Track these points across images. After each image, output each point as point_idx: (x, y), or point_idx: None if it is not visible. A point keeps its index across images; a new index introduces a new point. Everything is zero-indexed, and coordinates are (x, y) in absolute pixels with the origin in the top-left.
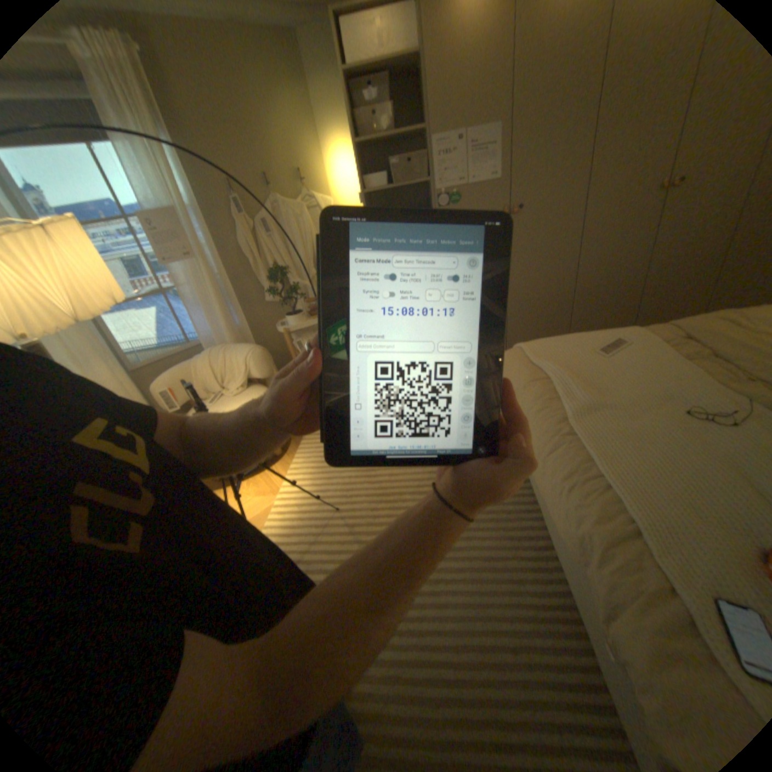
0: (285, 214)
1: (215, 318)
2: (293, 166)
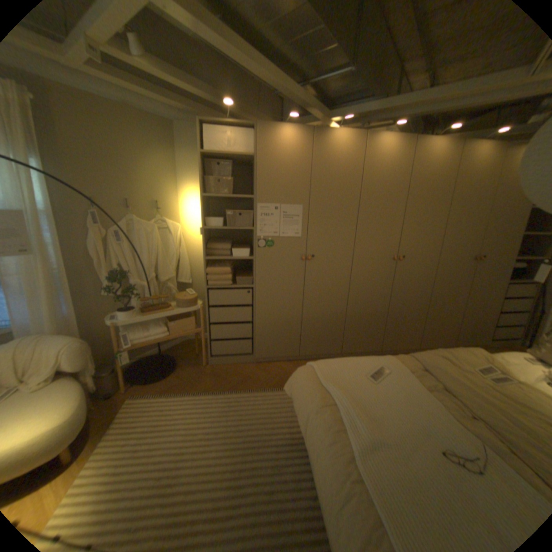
0: (138, 230)
1: (41, 308)
2: (153, 199)
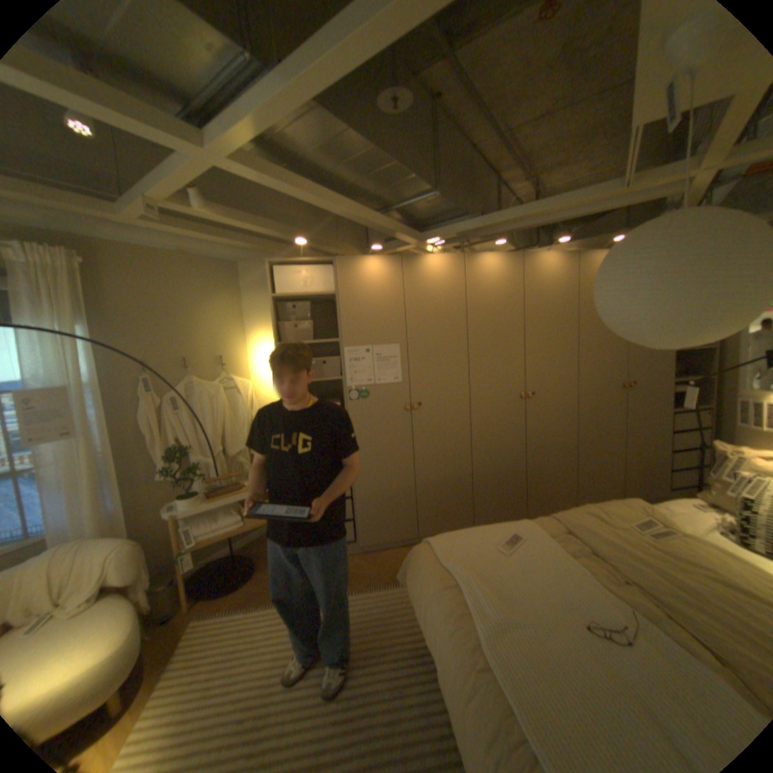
0: (199, 394)
1: (80, 506)
2: (216, 354)
